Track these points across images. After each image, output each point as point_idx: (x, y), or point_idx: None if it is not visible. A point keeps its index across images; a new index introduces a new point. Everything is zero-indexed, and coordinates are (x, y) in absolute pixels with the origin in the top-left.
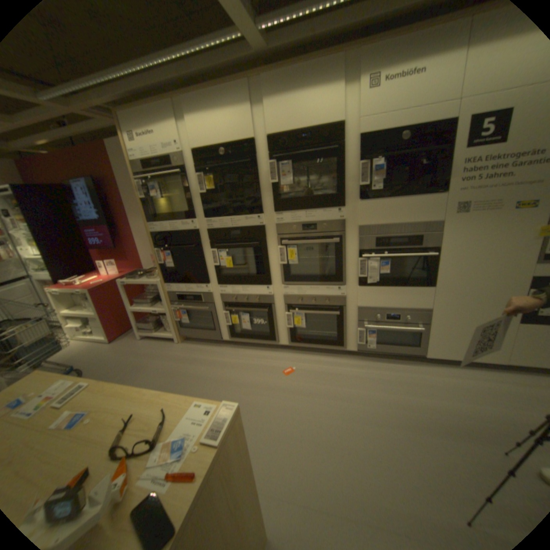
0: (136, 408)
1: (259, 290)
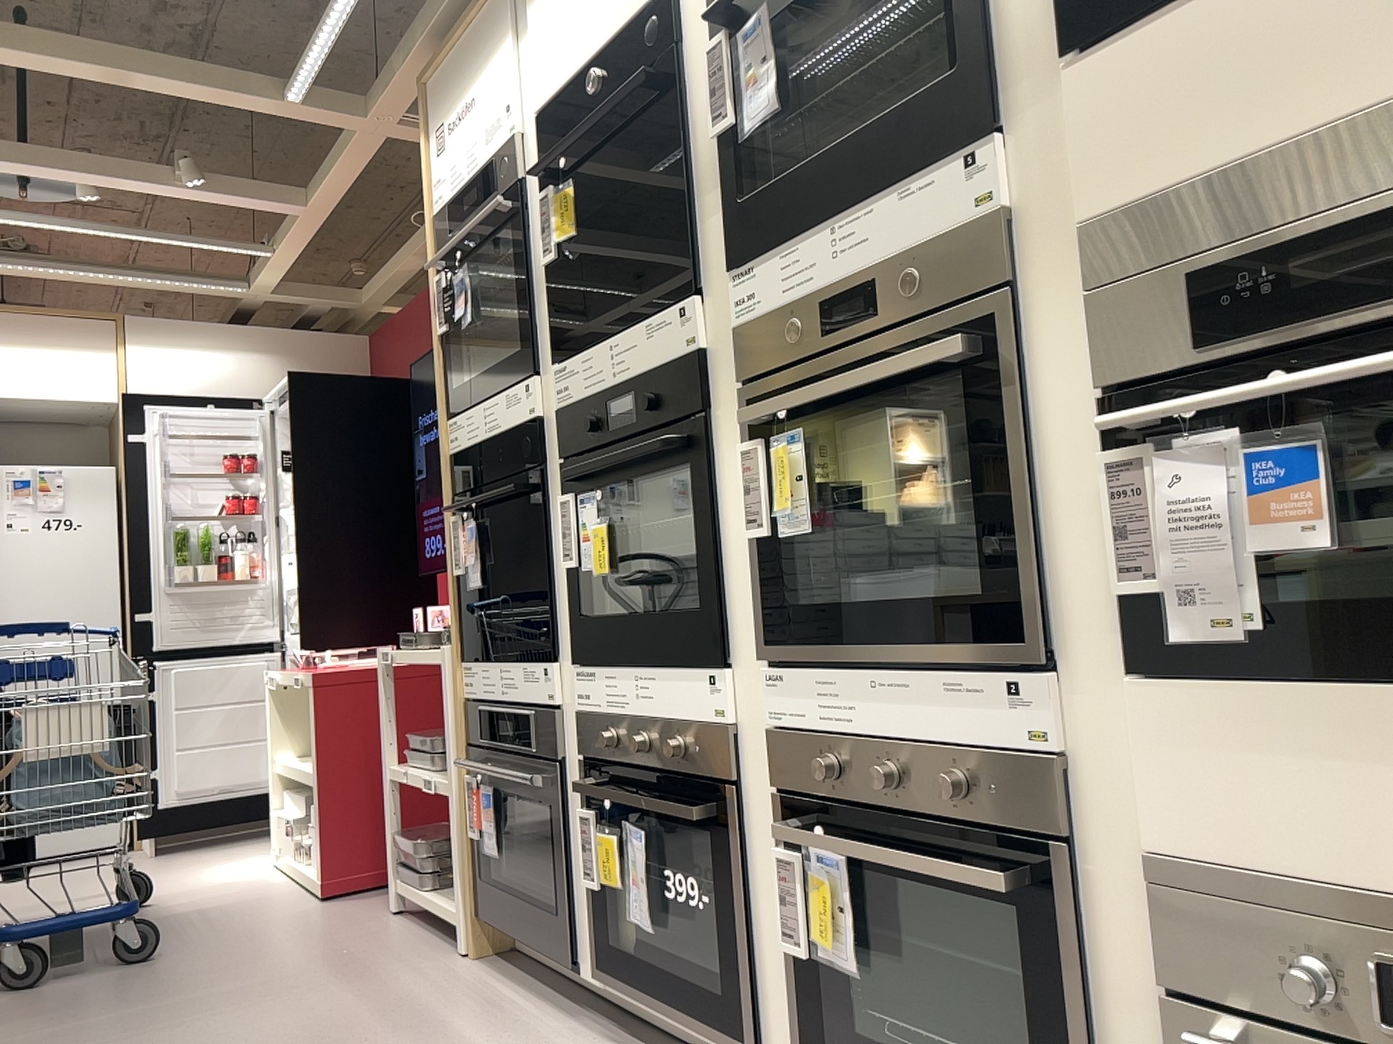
0: None
1: (686, 688)
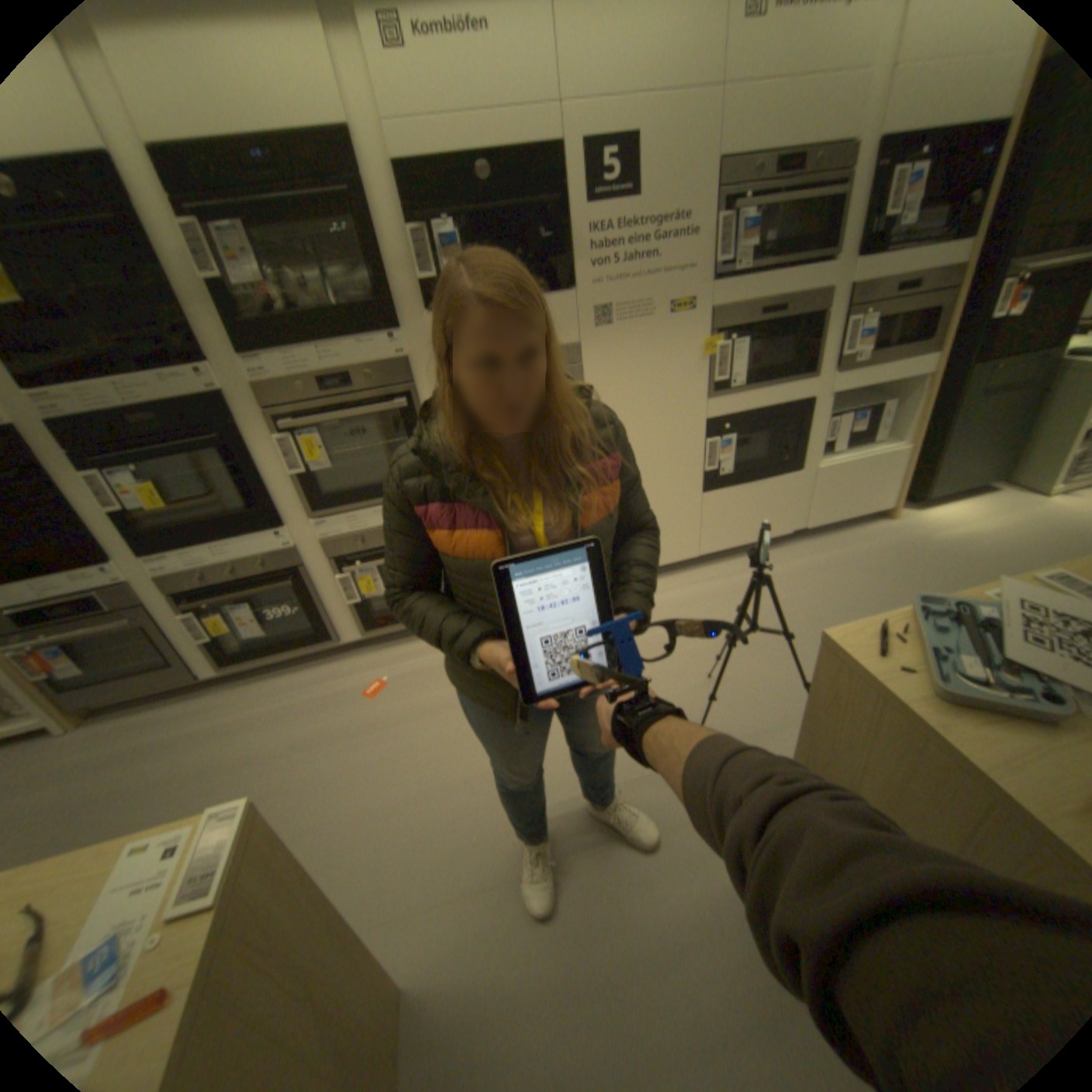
0: None
1: (256, 543)
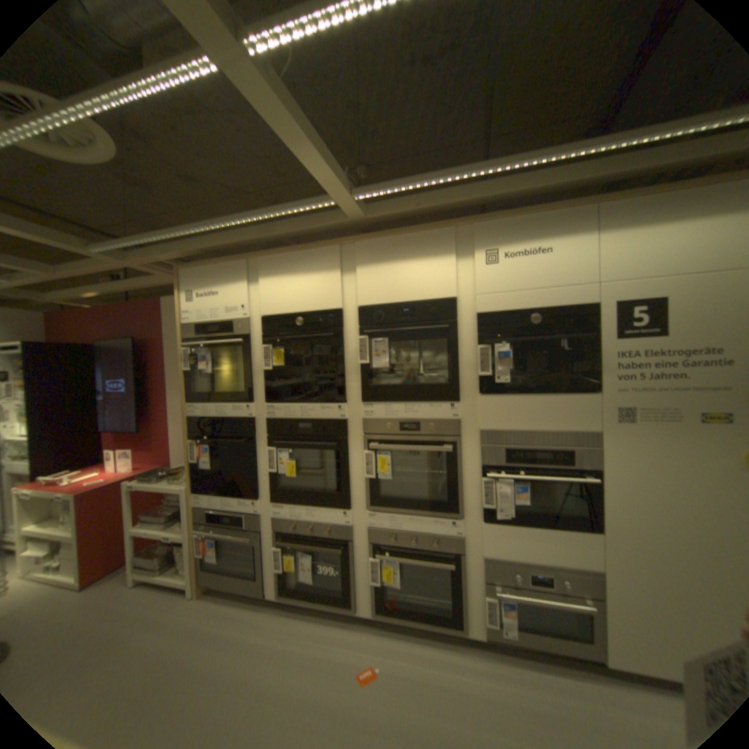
0: None
1: (332, 515)
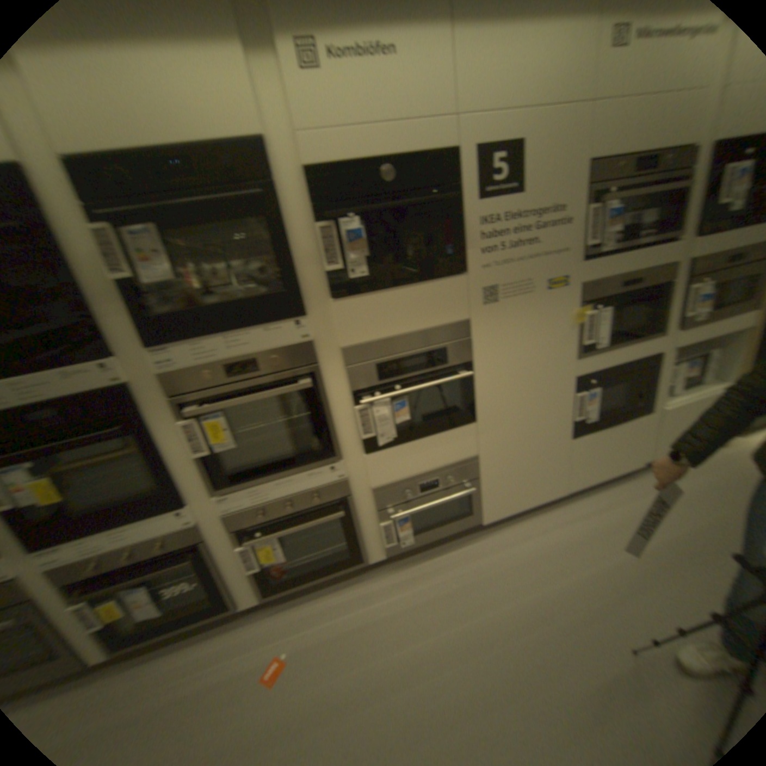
0: None
1: (152, 526)
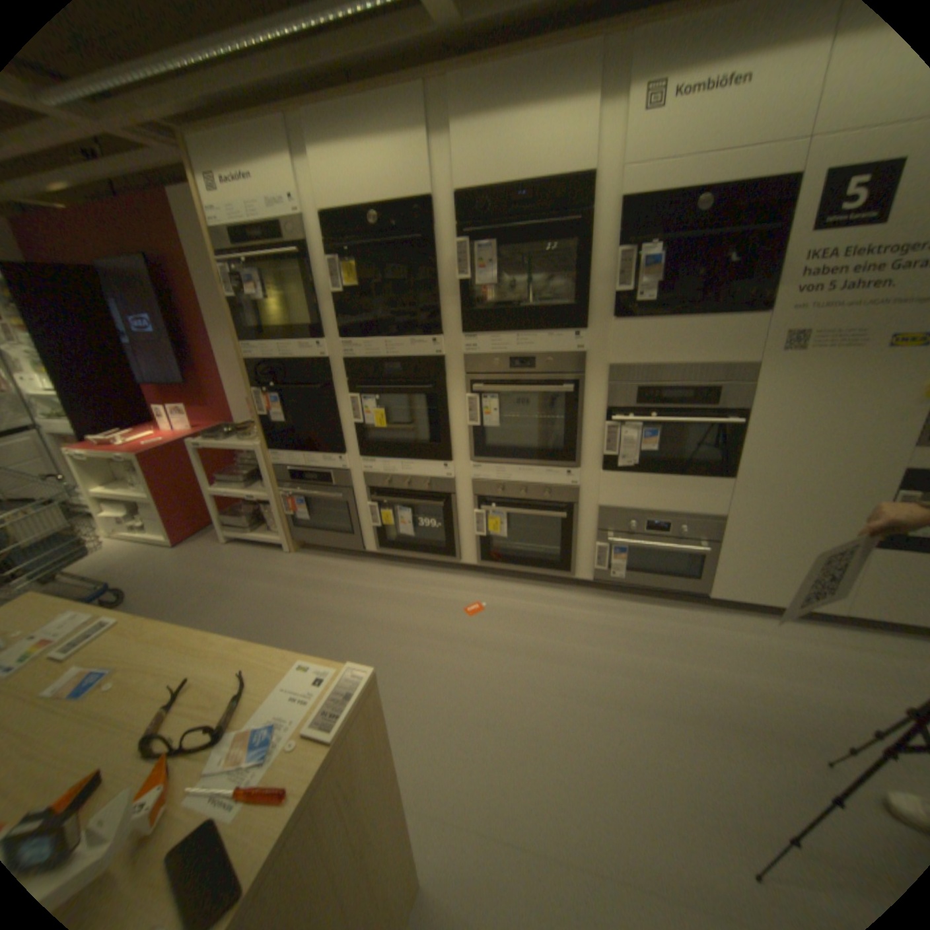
0: (200, 664)
1: (431, 468)
